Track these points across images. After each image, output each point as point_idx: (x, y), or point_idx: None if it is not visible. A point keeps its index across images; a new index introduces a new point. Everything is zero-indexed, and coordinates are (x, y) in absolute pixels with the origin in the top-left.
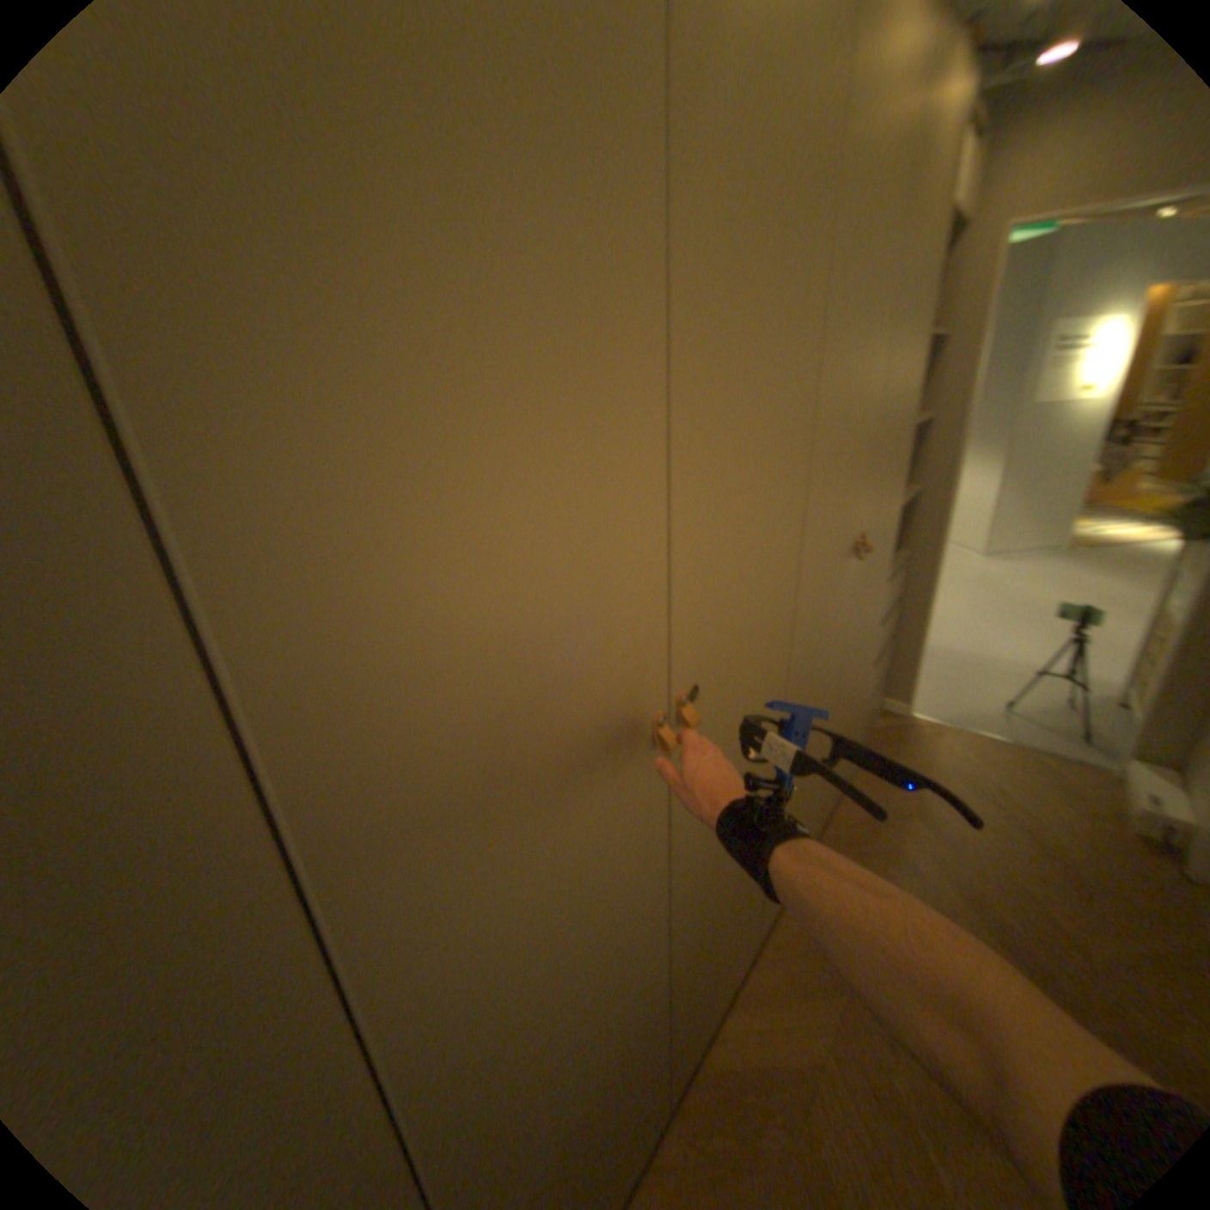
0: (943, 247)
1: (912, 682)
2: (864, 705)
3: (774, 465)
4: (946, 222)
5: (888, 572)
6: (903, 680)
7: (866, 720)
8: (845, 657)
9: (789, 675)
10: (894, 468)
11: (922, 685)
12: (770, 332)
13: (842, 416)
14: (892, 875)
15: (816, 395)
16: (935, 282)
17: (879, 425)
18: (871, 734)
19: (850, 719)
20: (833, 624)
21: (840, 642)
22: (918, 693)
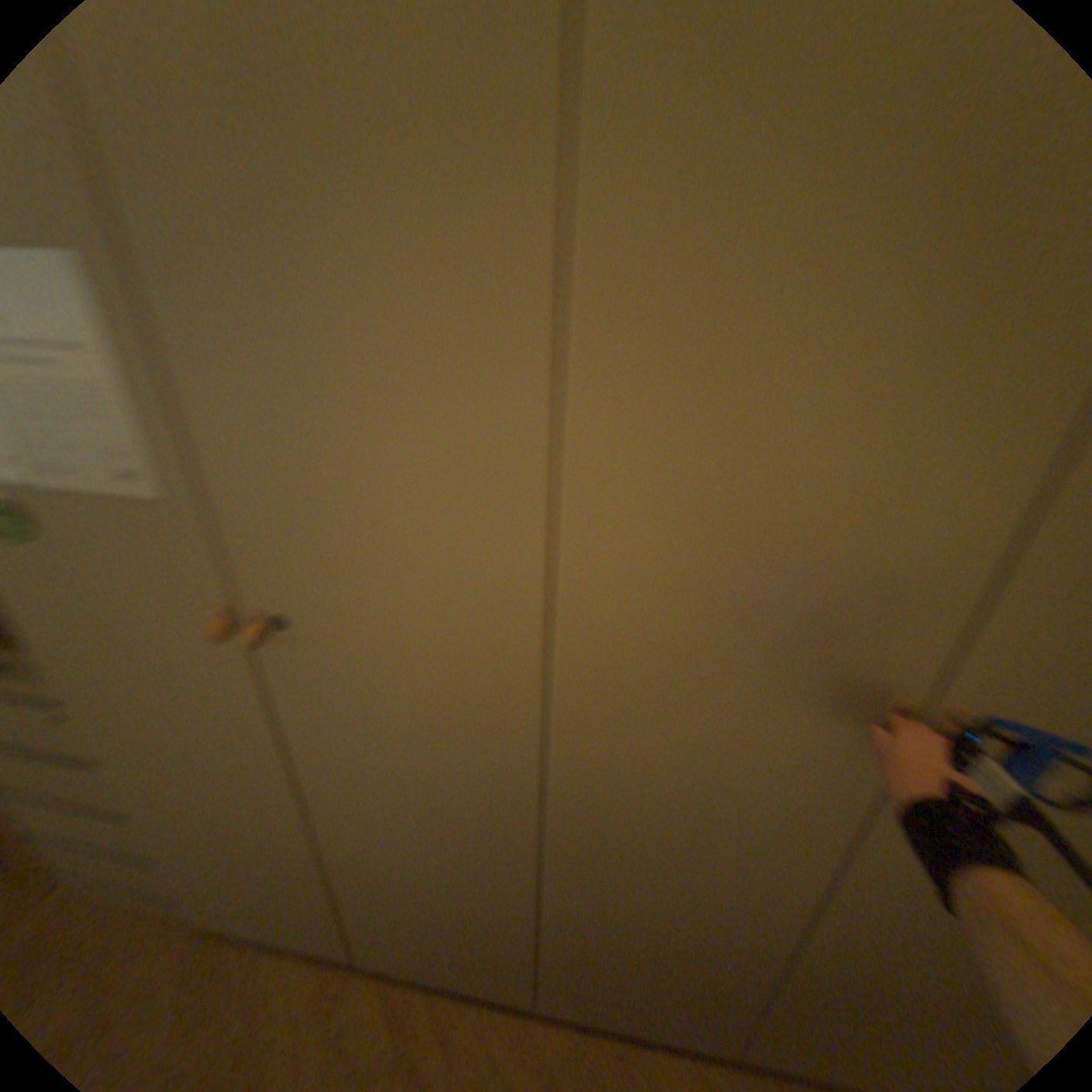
0: None
1: None
2: None
3: None
4: None
5: None
6: None
7: None
8: None
9: None
10: None
11: None
12: None
13: None
14: None
15: None
16: None
17: None
18: None
19: None
20: None
21: None
22: None
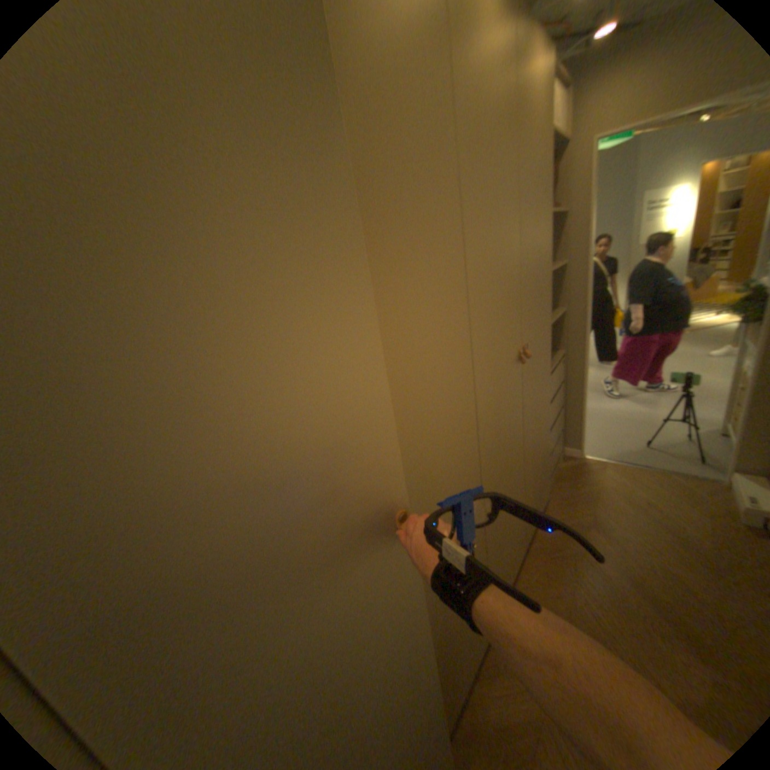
0: (556, 156)
1: (583, 434)
2: (547, 455)
3: (438, 314)
4: (554, 141)
5: (551, 366)
6: (576, 433)
7: (552, 464)
8: (525, 428)
9: (479, 448)
10: (540, 300)
11: (589, 435)
12: (416, 228)
13: (489, 273)
14: (580, 571)
15: (465, 263)
16: (554, 179)
17: (522, 274)
18: (558, 473)
19: (538, 467)
20: (510, 408)
21: (518, 419)
22: (587, 441)
